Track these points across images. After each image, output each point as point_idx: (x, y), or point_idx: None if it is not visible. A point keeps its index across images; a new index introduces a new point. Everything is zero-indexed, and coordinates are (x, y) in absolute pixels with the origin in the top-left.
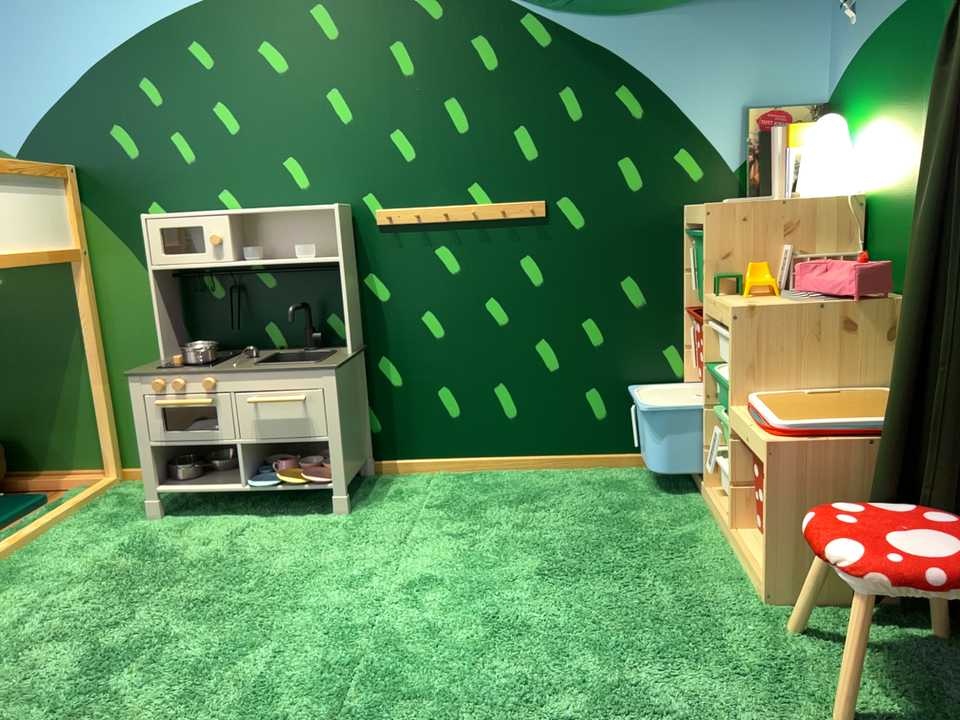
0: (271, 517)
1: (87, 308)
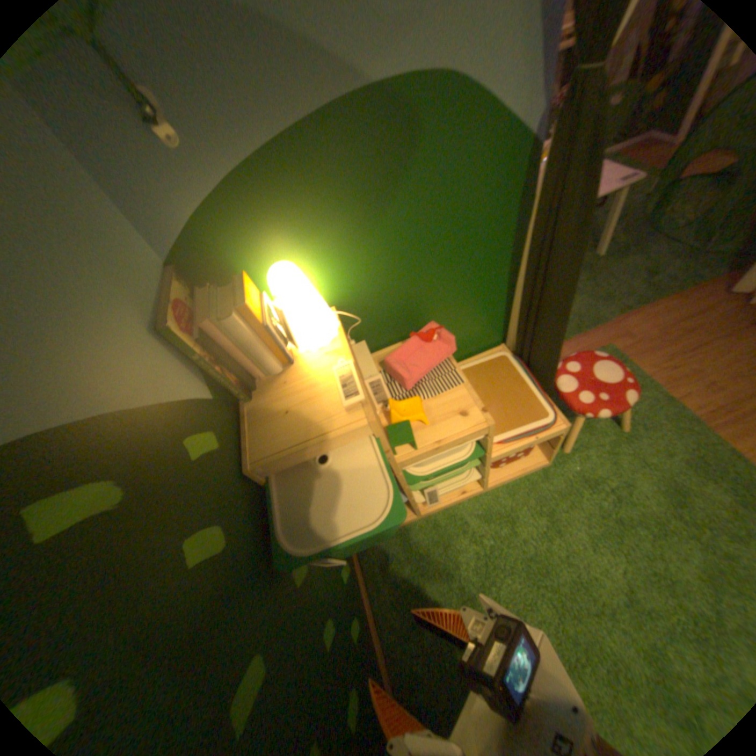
0: None
1: None
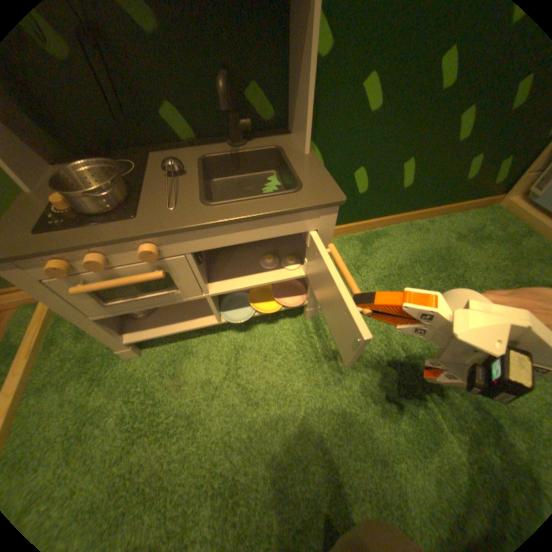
0: (249, 329)
1: None
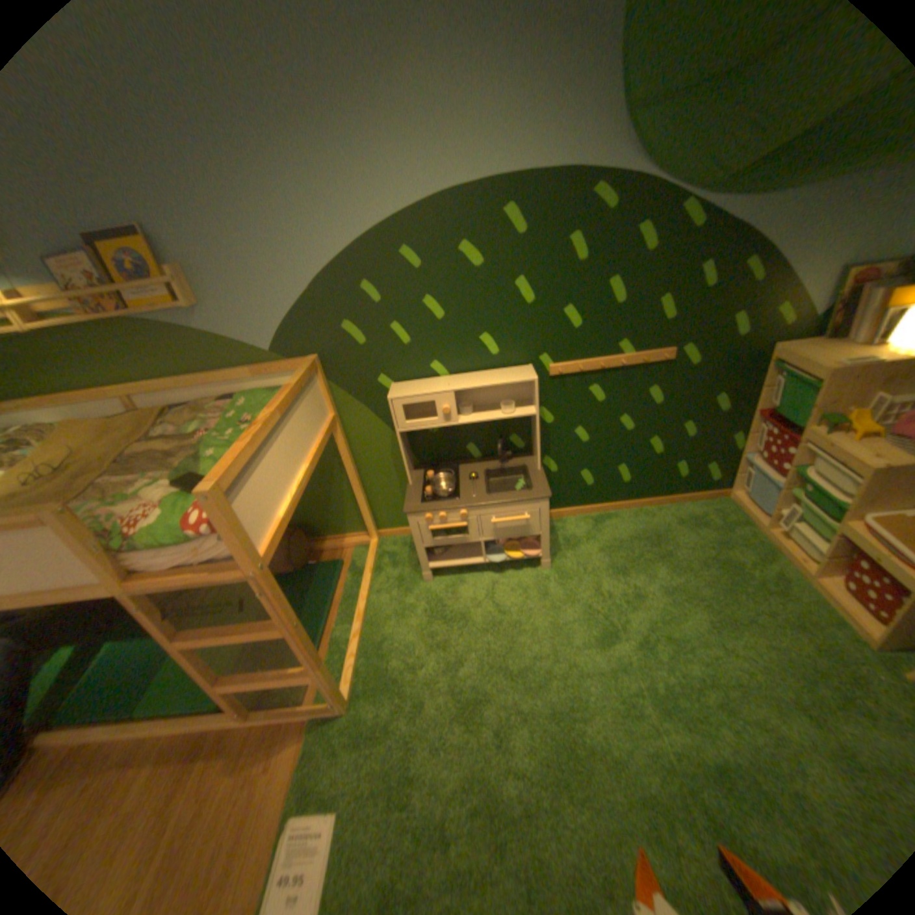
0: (501, 573)
1: (345, 451)
